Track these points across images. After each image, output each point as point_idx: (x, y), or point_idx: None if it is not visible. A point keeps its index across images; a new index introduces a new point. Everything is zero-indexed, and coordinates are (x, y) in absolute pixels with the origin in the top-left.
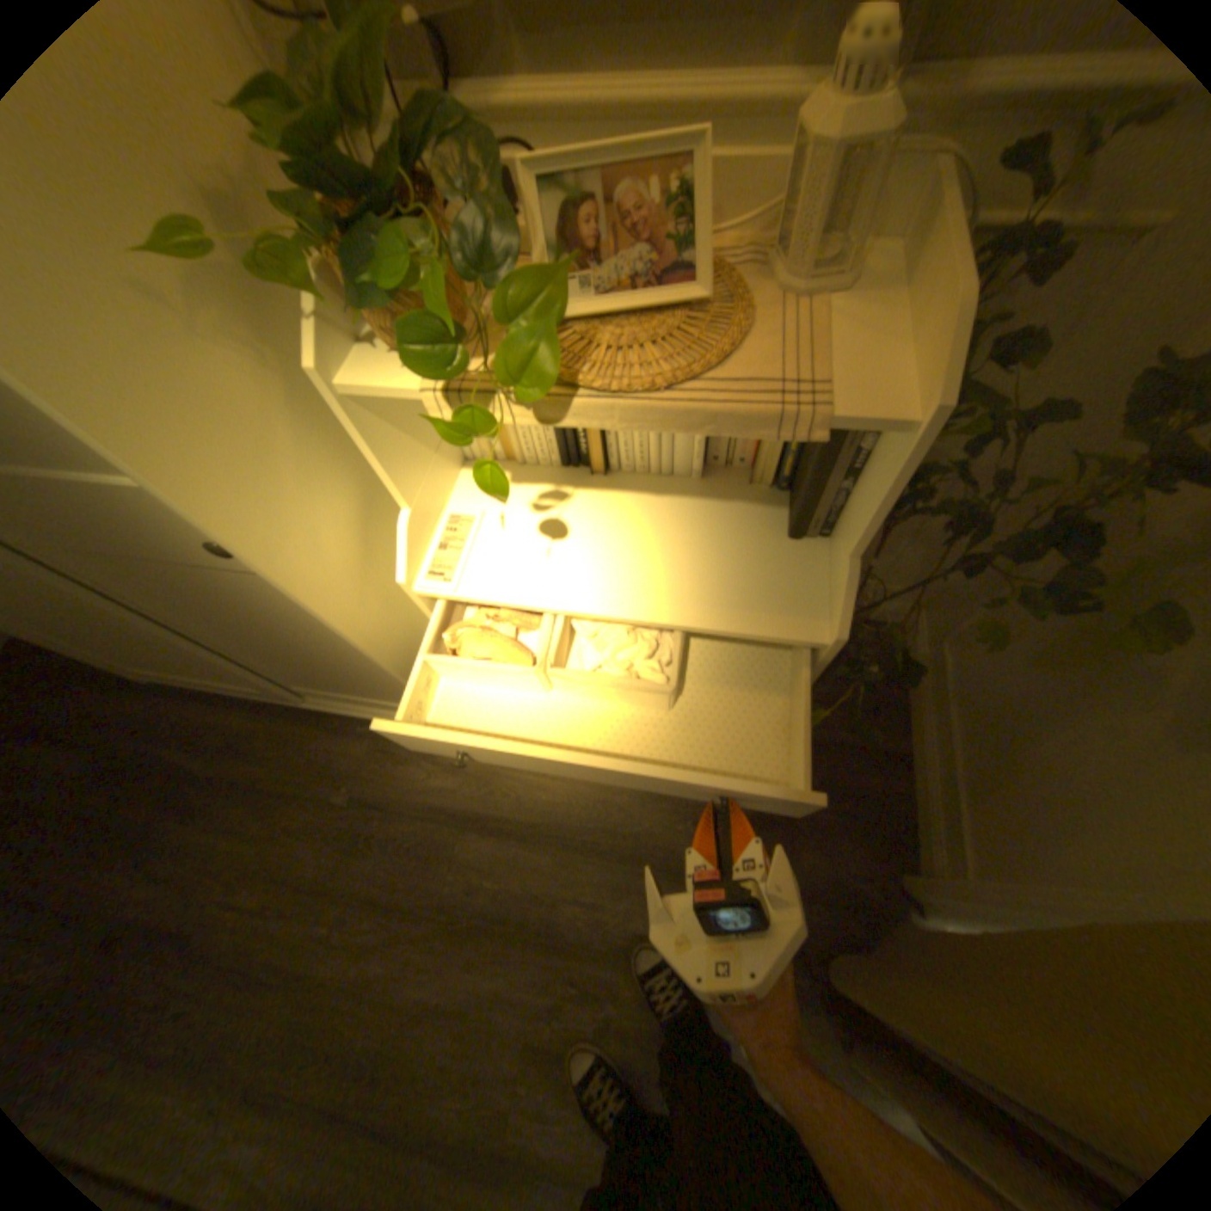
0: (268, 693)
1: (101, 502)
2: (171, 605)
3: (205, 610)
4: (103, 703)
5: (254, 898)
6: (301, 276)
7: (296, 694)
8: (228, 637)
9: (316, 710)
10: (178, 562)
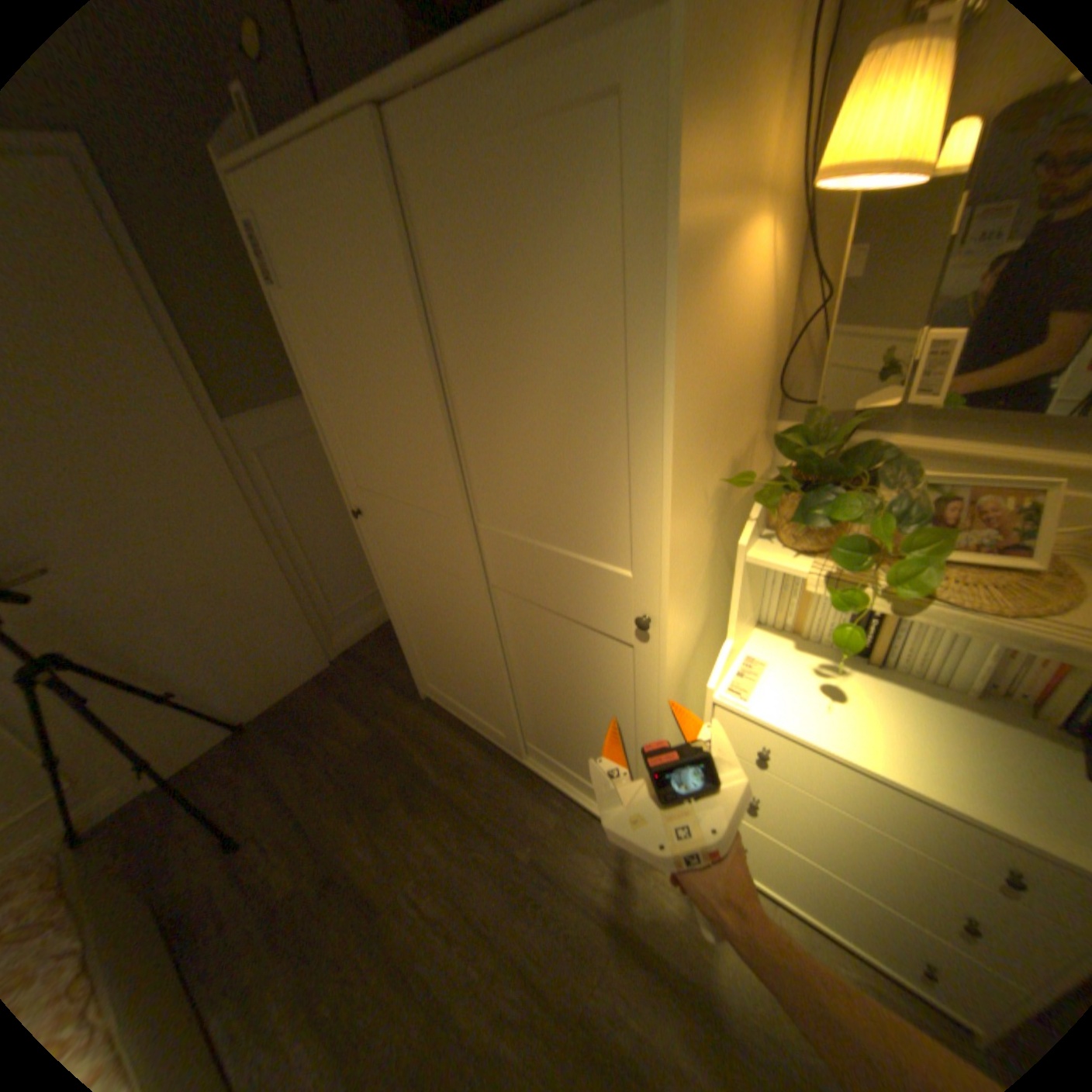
0: (511, 739)
1: (590, 578)
2: (530, 649)
3: (550, 659)
4: (392, 700)
5: (432, 908)
6: (770, 502)
7: (526, 750)
8: (536, 684)
9: (531, 770)
10: (583, 624)
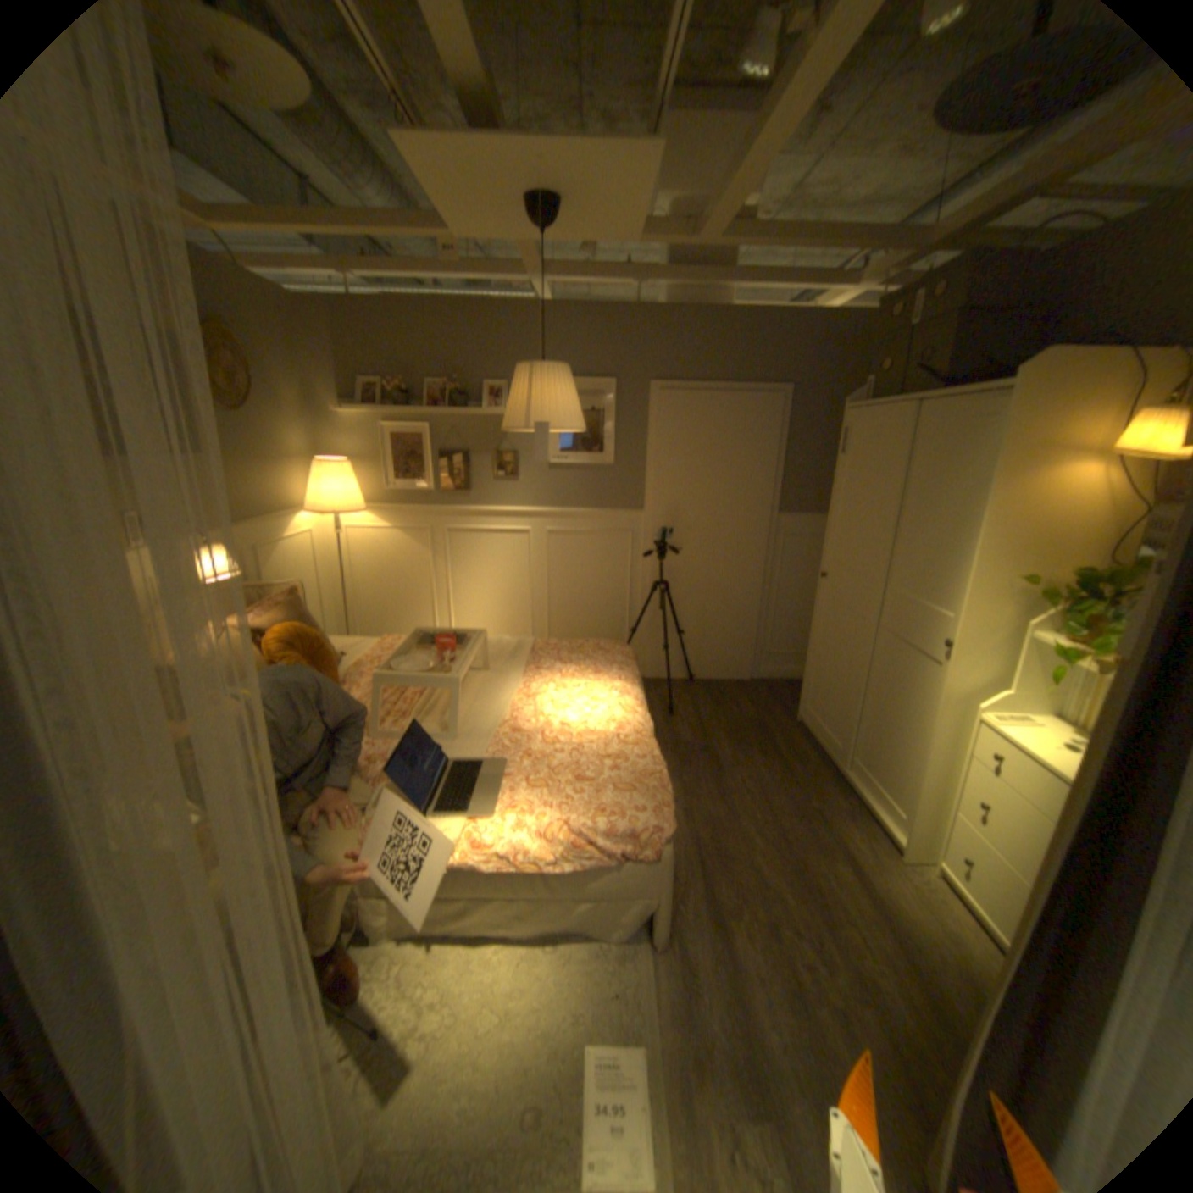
0: (846, 748)
1: (934, 619)
2: (886, 673)
3: (895, 680)
4: (779, 712)
5: (752, 787)
6: (1057, 603)
7: (852, 762)
8: (880, 702)
9: (849, 776)
10: (922, 650)
